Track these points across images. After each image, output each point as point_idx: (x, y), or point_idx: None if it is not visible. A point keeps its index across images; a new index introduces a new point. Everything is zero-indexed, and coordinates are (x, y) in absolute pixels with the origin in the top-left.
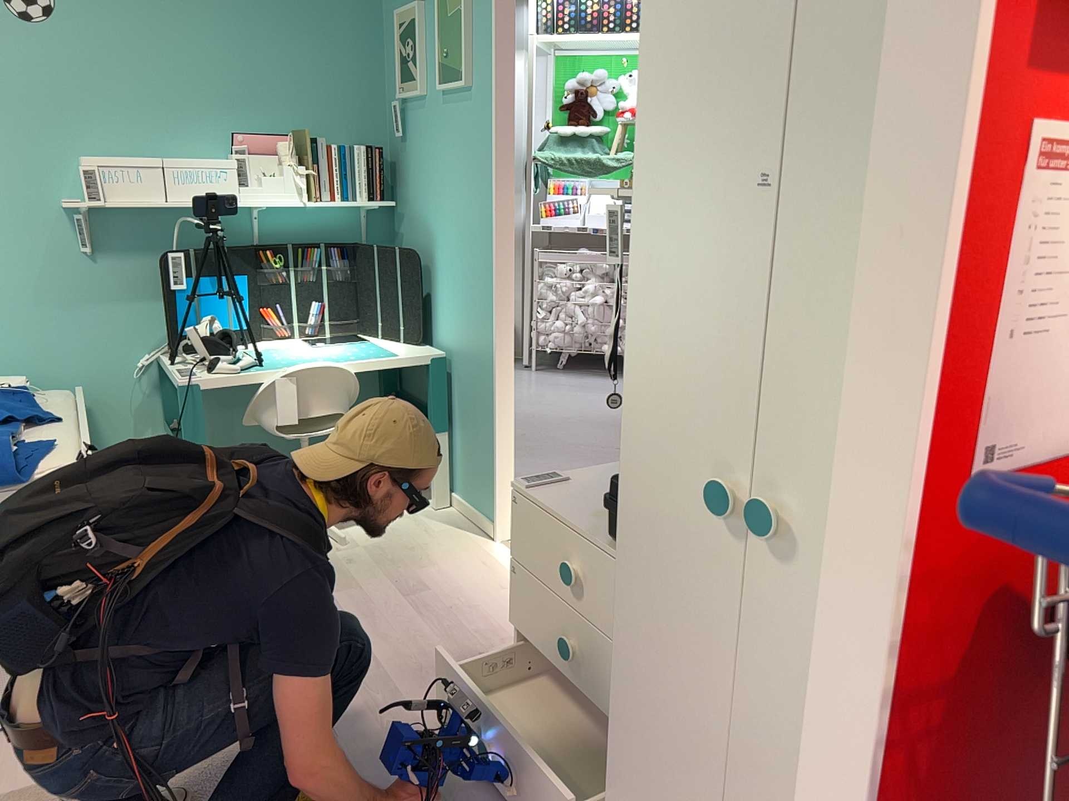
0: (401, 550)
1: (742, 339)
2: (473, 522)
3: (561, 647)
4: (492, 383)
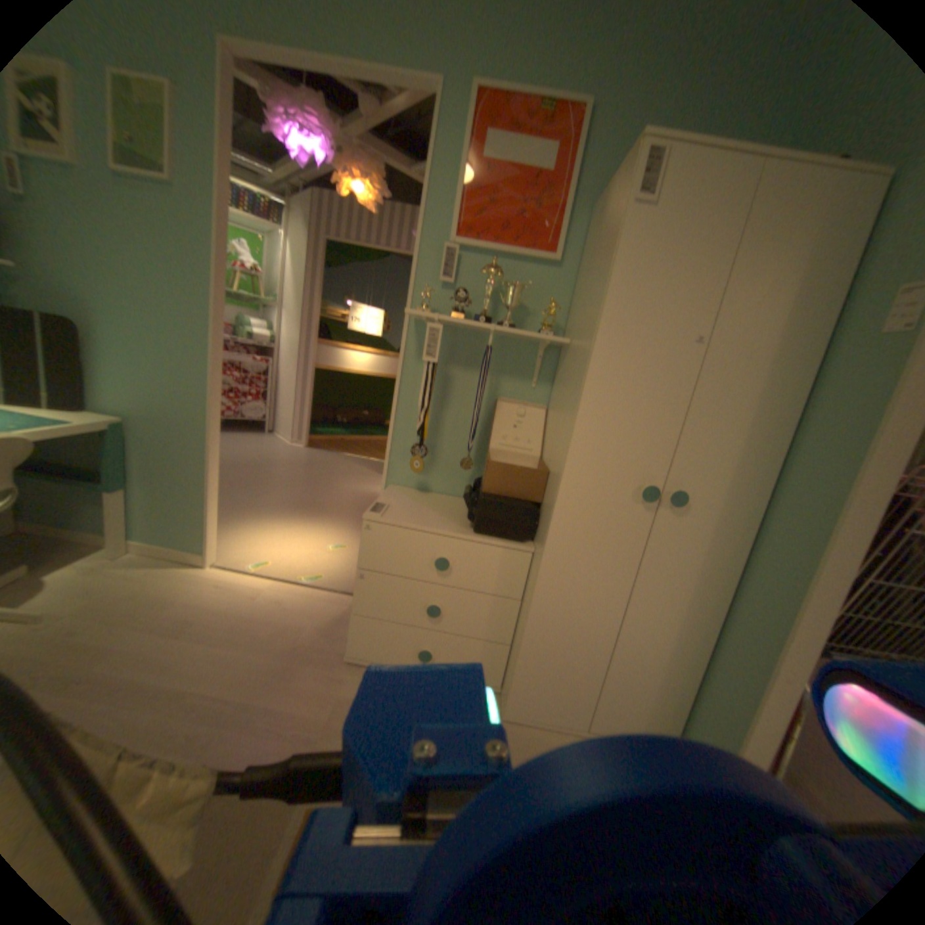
0: (121, 605)
1: (669, 420)
2: (168, 560)
3: (429, 611)
4: (204, 445)
